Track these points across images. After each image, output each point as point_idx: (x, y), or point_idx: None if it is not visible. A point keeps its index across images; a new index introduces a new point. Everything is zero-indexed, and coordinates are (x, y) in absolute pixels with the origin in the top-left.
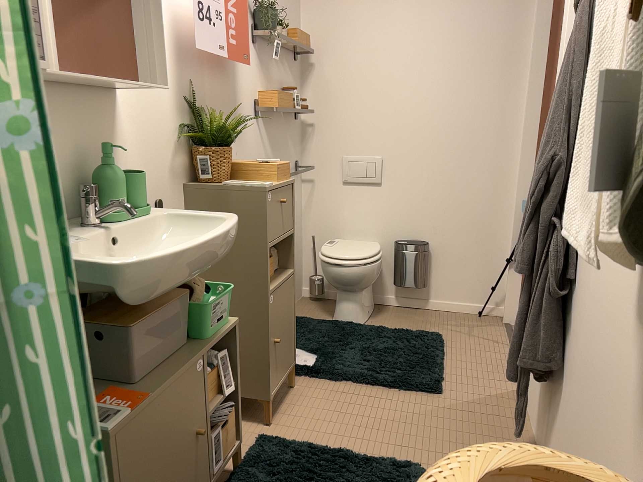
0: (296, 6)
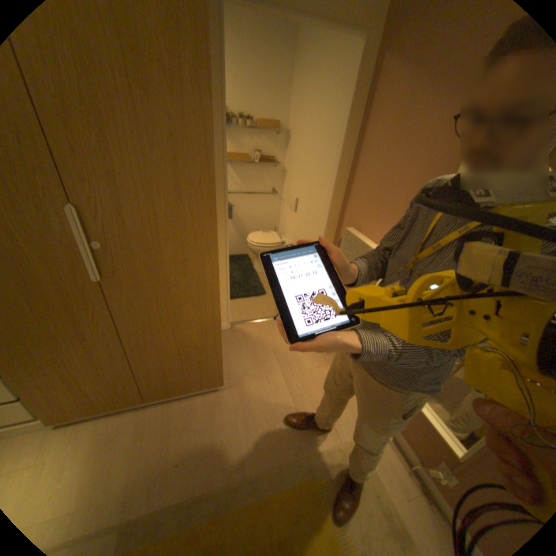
0: (284, 100)
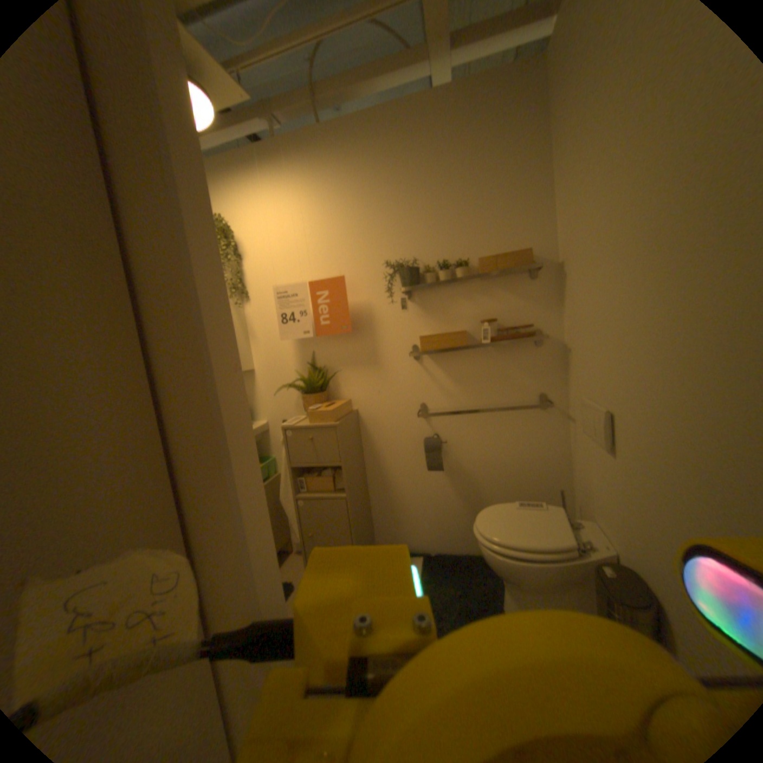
0: (539, 206)
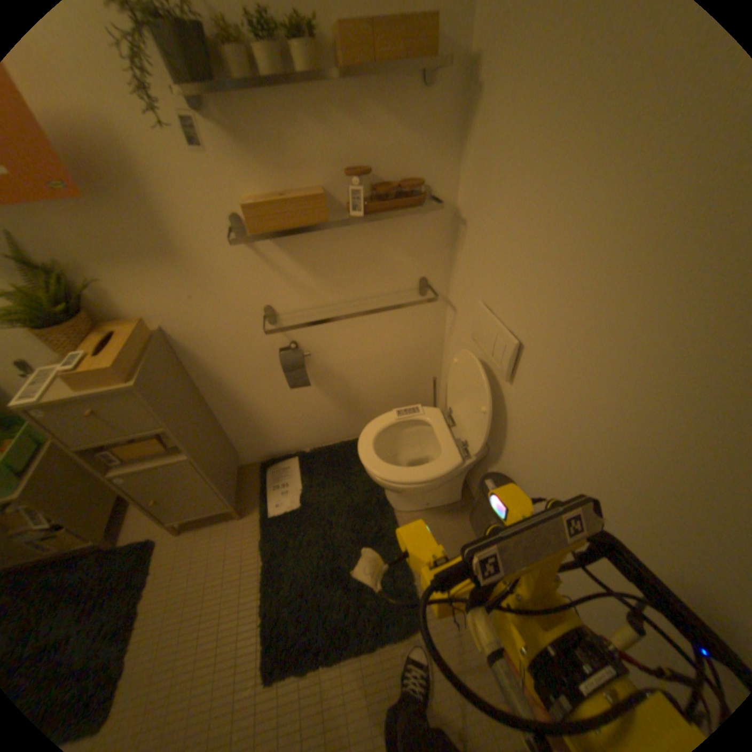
0: None
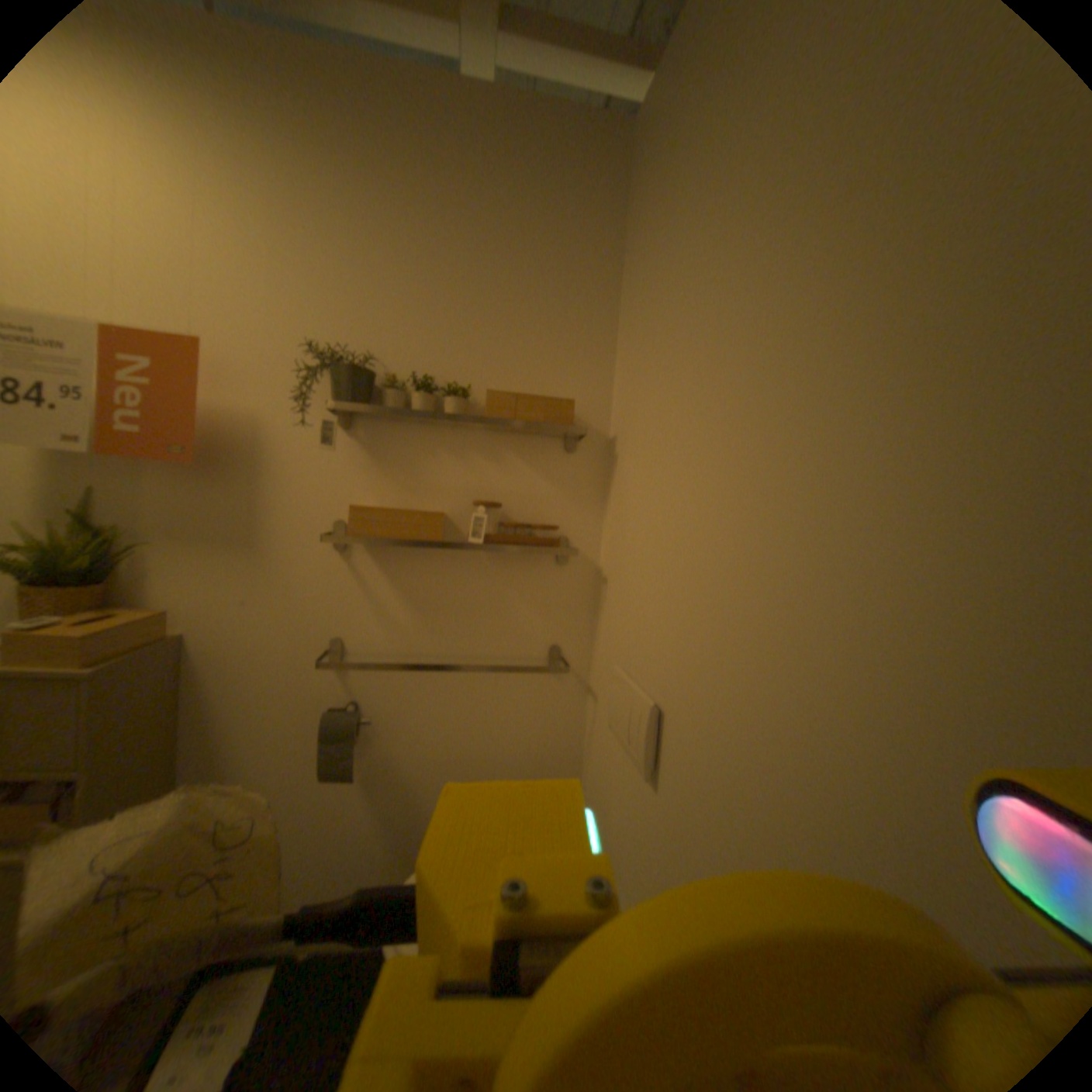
0: (591, 340)
